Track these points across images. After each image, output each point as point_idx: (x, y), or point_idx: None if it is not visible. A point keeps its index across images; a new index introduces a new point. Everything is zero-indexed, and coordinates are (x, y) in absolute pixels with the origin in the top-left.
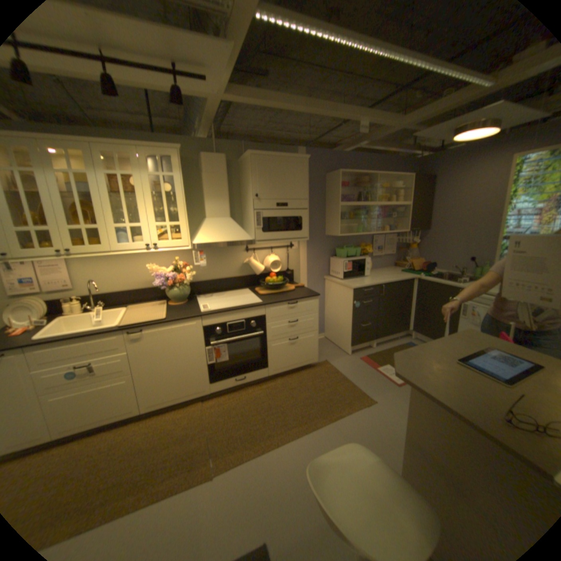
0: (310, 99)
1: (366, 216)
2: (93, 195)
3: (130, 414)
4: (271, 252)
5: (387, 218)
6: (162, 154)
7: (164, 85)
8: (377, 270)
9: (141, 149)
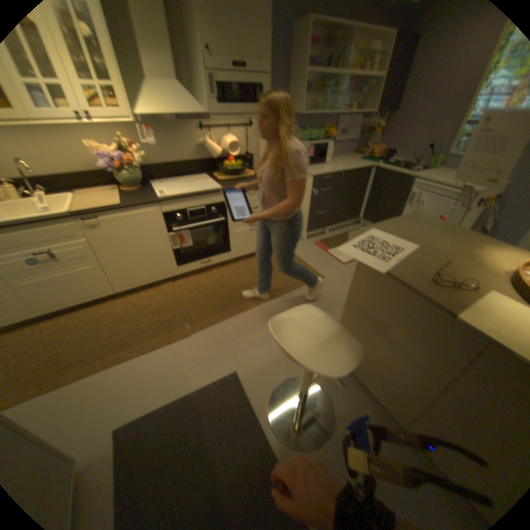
0: None
1: (334, 90)
2: None
3: (107, 294)
4: (229, 132)
5: (356, 94)
6: None
7: None
8: (339, 157)
9: None
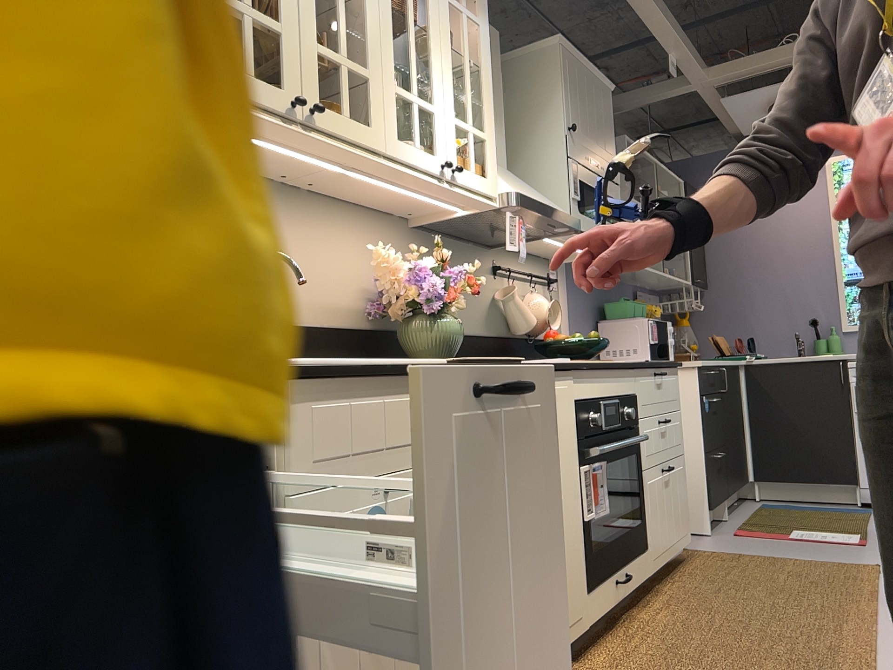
0: None
1: None
2: None
3: None
4: (529, 287)
5: None
6: None
7: None
8: None
9: None
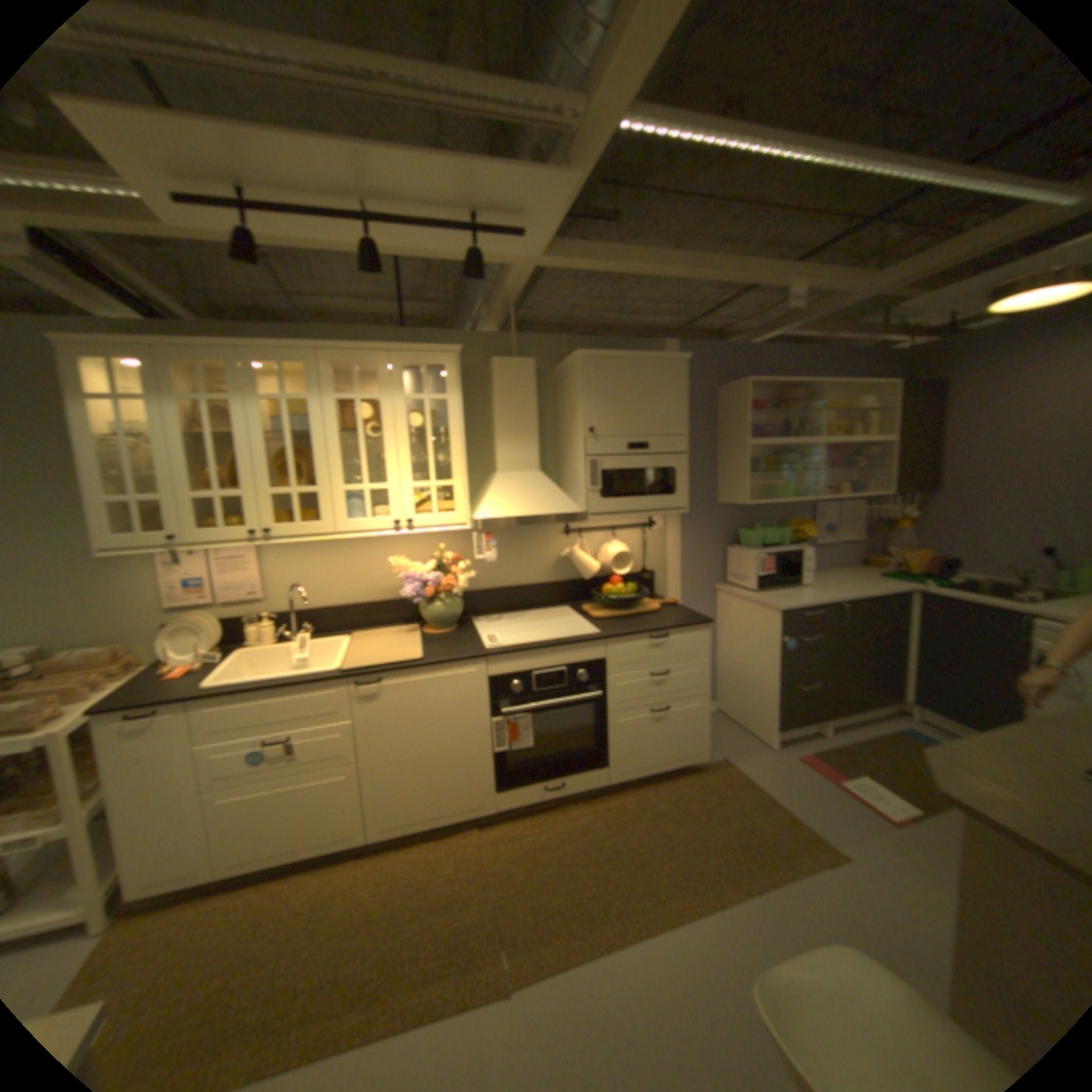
0: (694, 254)
1: (799, 466)
2: (312, 438)
3: (347, 844)
4: (611, 535)
5: (842, 468)
6: (426, 364)
7: (448, 251)
8: (826, 574)
9: (395, 357)
